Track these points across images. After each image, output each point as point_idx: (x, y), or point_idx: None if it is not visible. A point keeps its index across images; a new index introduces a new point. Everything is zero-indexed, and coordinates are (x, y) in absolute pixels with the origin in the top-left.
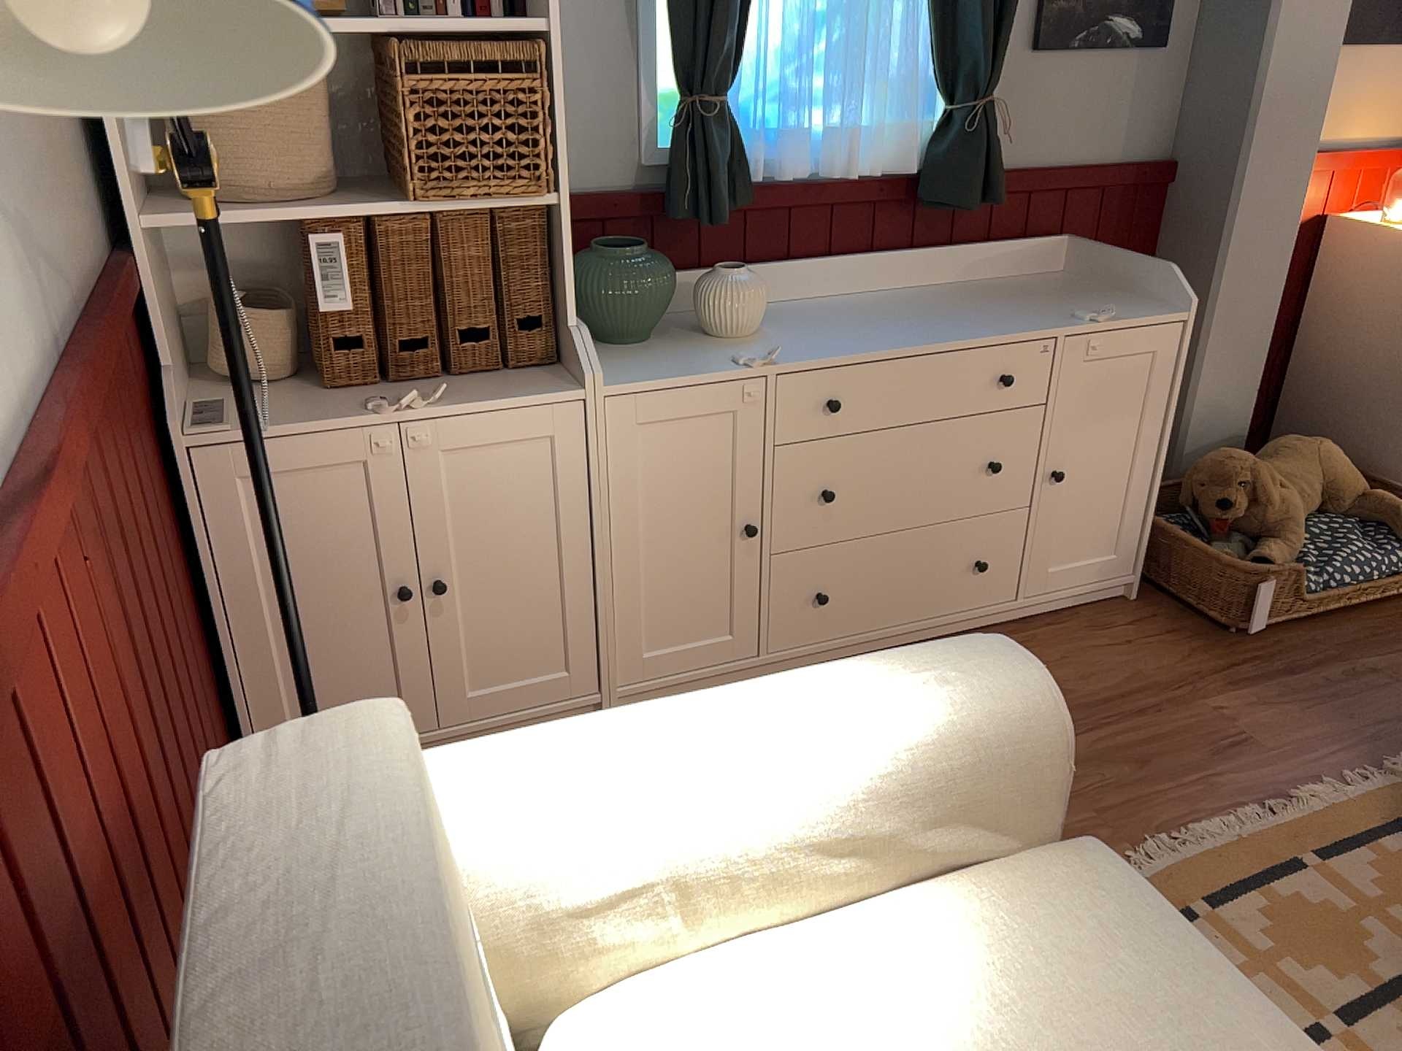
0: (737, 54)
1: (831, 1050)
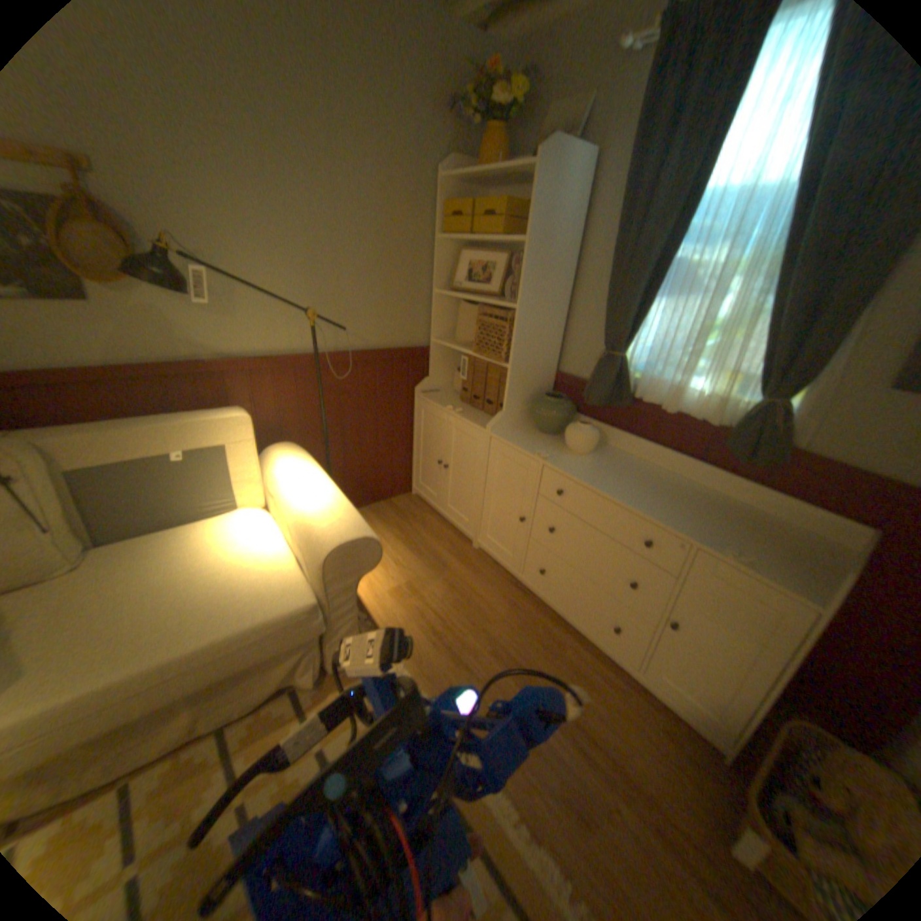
0: (632, 335)
1: (238, 546)
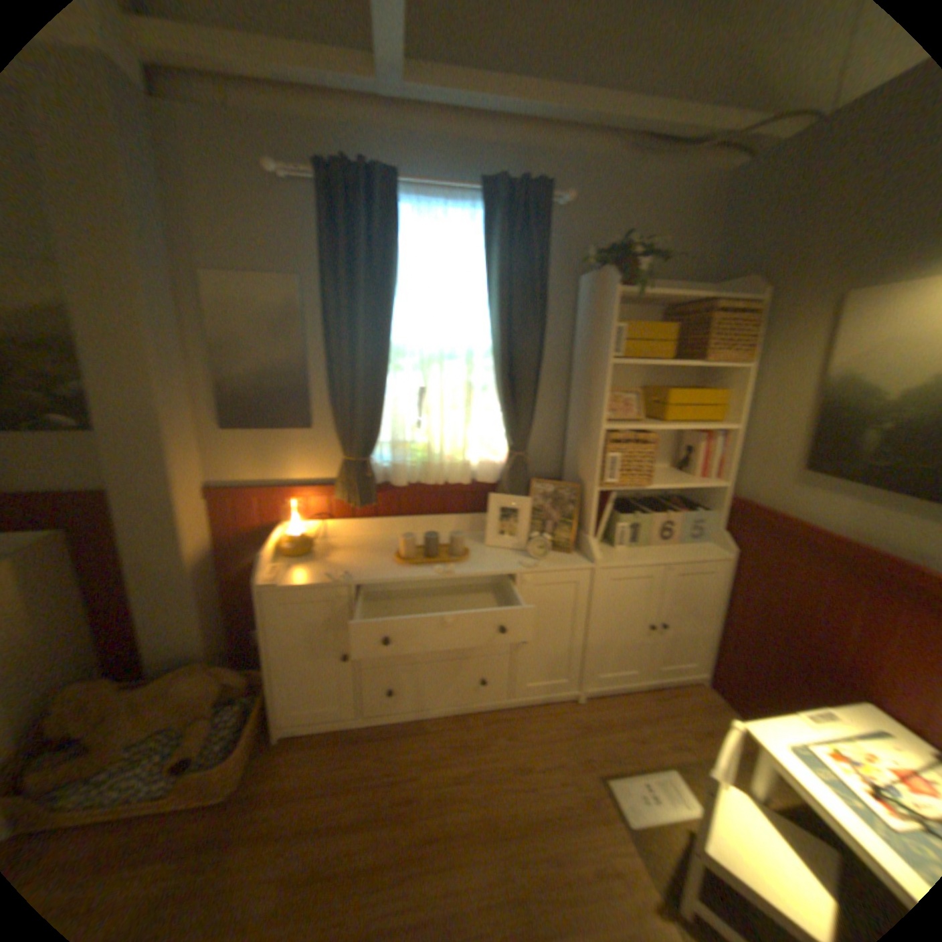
0: None
1: None
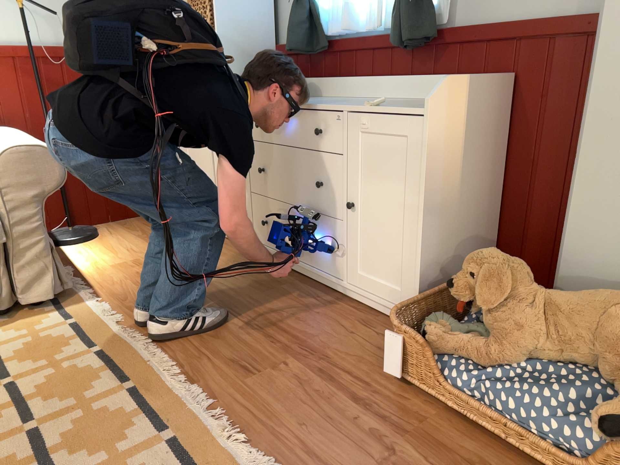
0: None
1: None
